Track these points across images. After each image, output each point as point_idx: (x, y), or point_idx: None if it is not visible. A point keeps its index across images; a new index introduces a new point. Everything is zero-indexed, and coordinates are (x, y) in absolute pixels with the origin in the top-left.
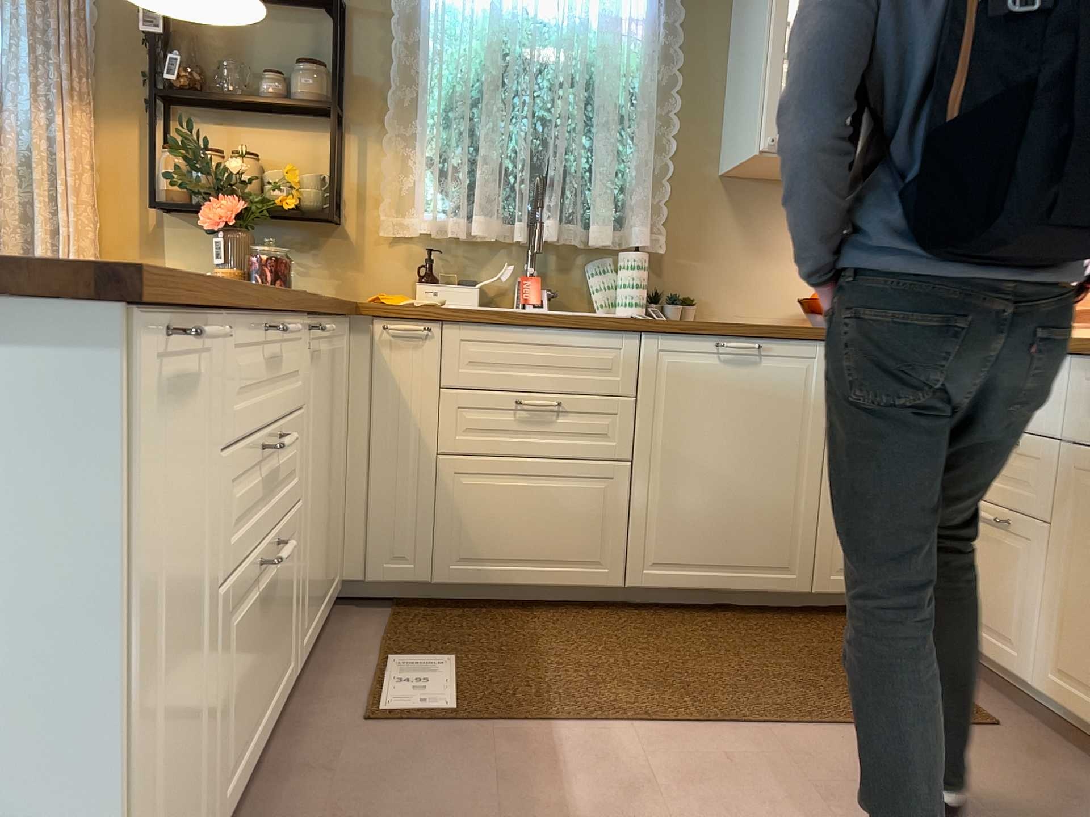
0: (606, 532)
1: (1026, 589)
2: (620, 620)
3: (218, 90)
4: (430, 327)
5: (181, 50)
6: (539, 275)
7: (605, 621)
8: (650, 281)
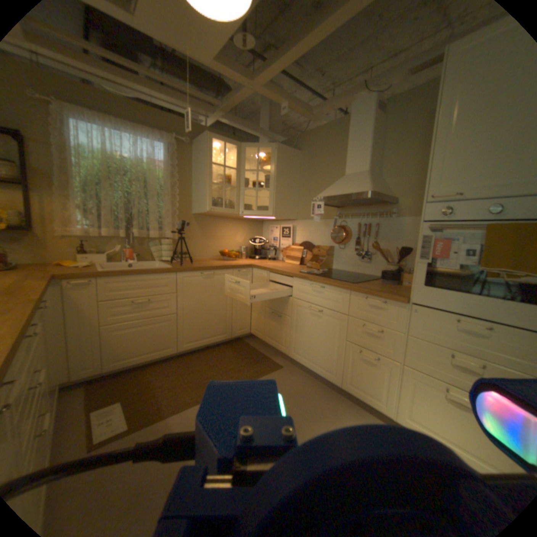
0: (168, 337)
1: (284, 332)
2: (176, 363)
3: None
4: (89, 280)
5: None
6: (129, 247)
7: (171, 366)
8: (170, 248)
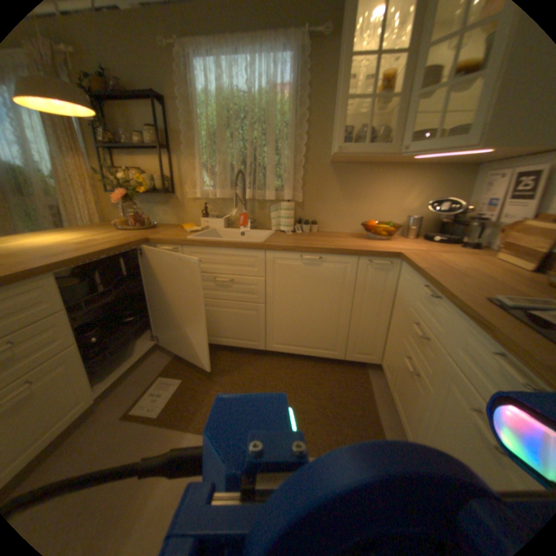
0: (255, 329)
1: (419, 412)
2: (262, 362)
3: (123, 140)
4: (177, 247)
5: (107, 124)
6: (250, 212)
7: (255, 362)
8: (297, 214)
